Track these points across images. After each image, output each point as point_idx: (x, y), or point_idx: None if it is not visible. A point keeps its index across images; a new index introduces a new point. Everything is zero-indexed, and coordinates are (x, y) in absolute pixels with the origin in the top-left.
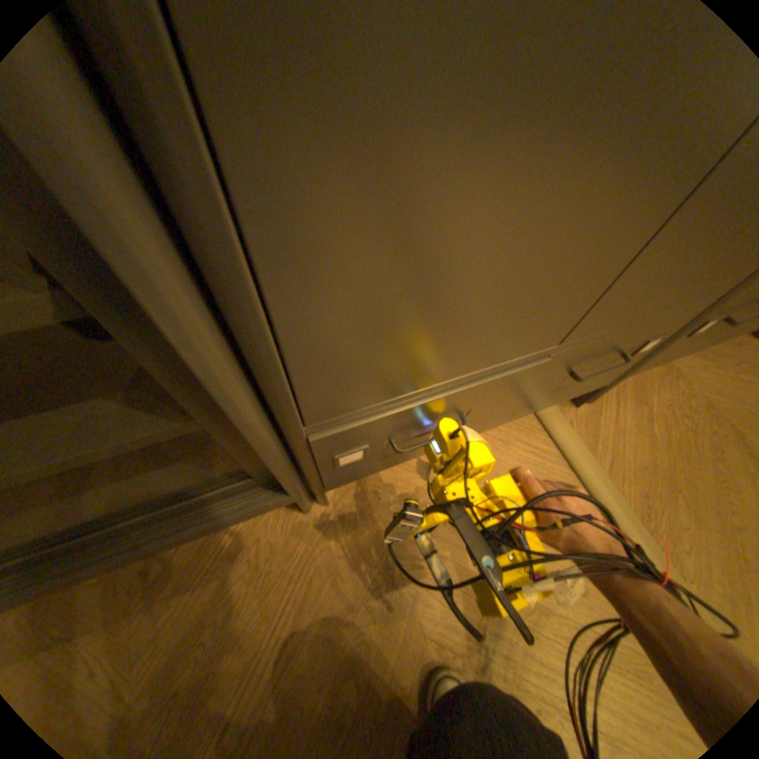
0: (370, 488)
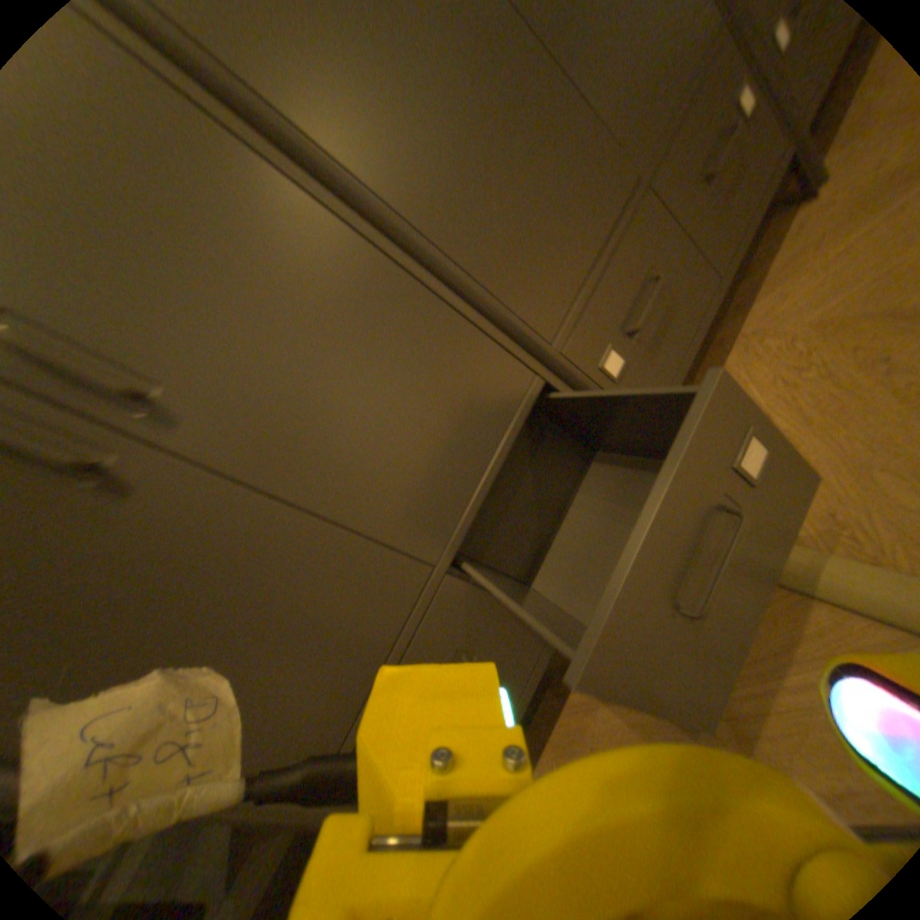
0: (553, 761)
